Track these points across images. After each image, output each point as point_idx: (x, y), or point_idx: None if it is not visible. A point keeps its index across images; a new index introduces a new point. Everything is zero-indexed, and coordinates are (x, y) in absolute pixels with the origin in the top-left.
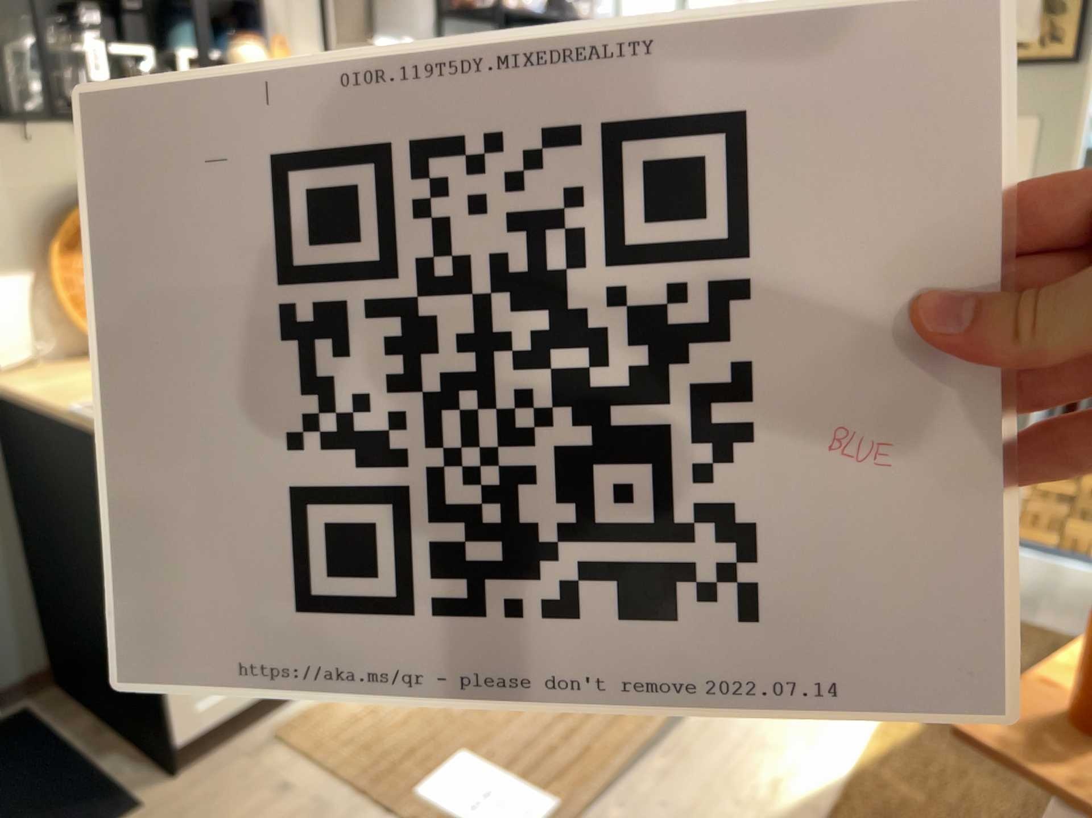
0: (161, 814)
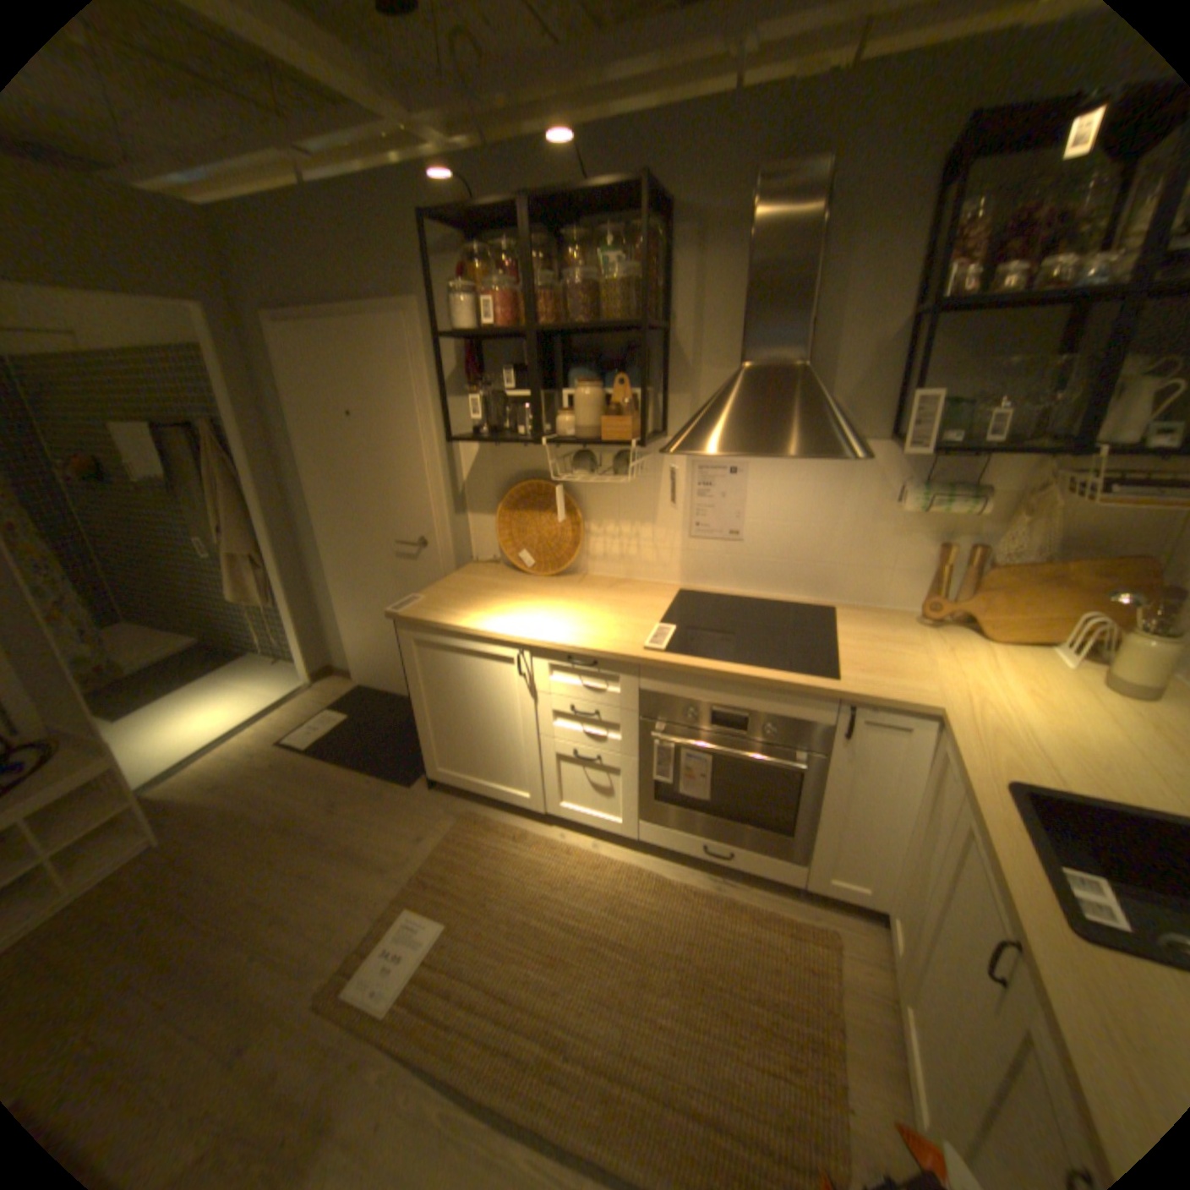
0: (405, 796)
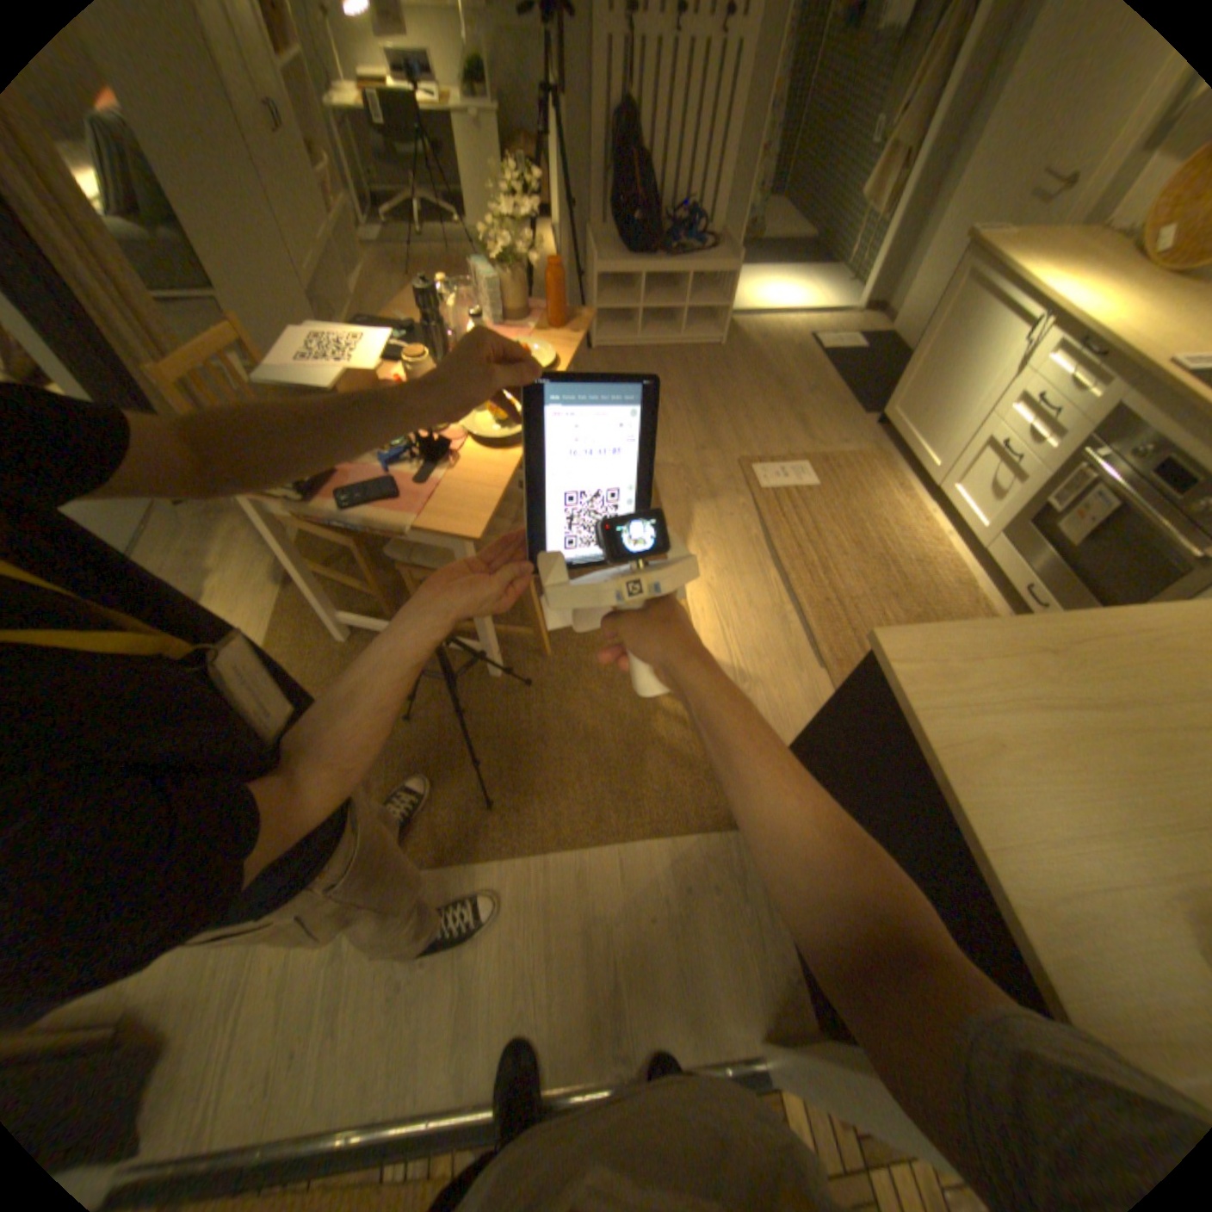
0: (857, 417)
